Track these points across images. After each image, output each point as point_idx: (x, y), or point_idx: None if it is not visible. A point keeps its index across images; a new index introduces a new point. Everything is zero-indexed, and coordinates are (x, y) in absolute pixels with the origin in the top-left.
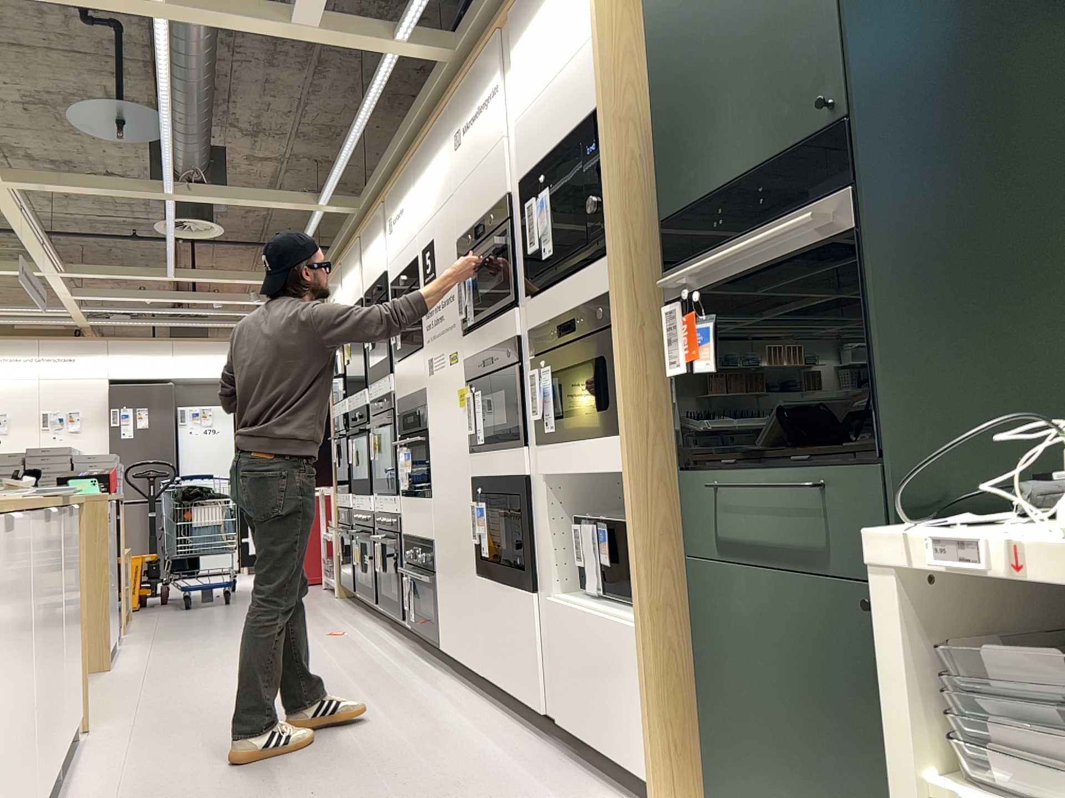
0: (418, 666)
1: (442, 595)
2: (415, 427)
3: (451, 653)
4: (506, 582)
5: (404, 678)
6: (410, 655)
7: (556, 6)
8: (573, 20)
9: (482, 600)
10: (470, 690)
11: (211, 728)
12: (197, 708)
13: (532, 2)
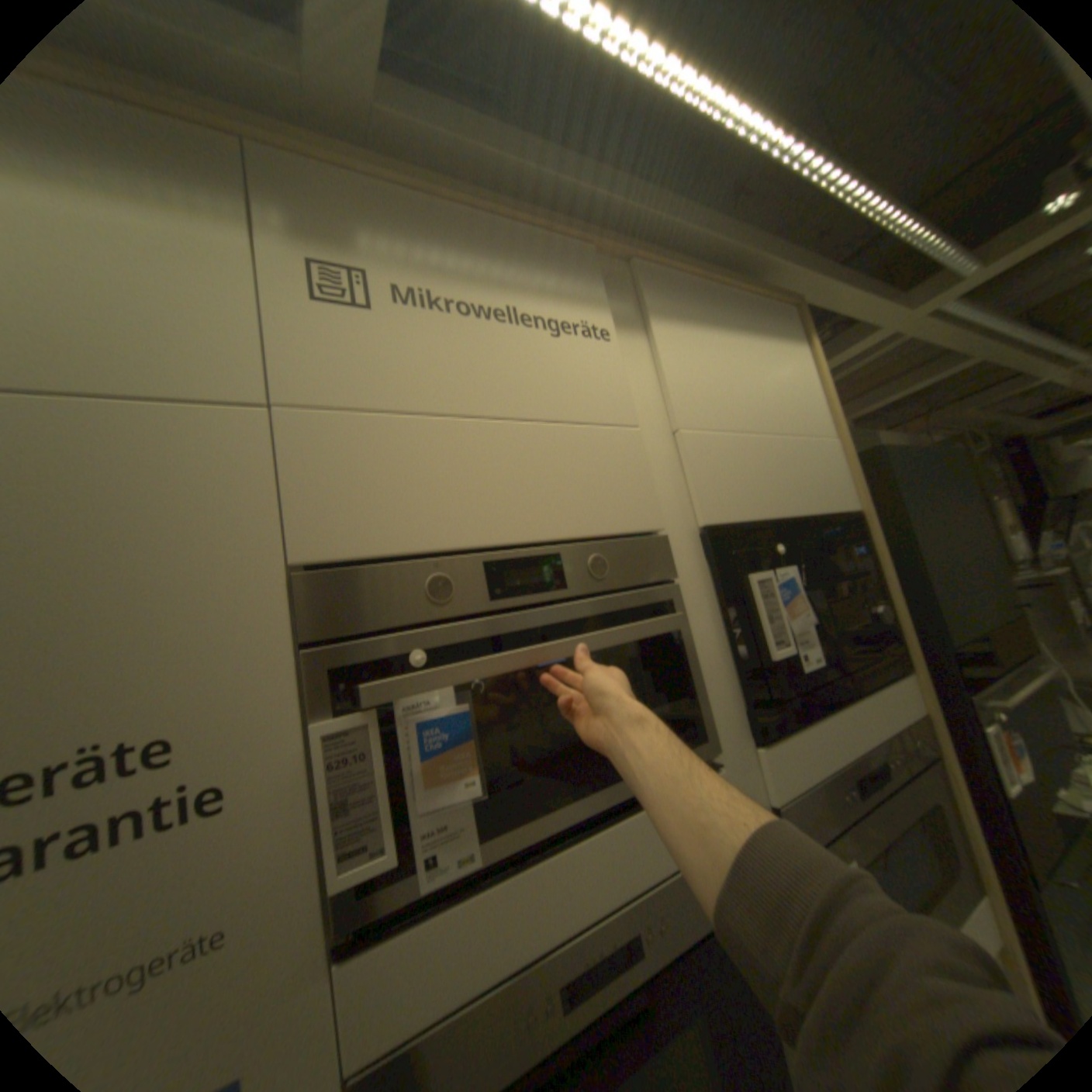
0: None
1: None
2: None
3: None
4: None
5: None
6: None
7: (761, 353)
8: (796, 393)
9: None
10: None
11: None
12: None
13: (707, 304)
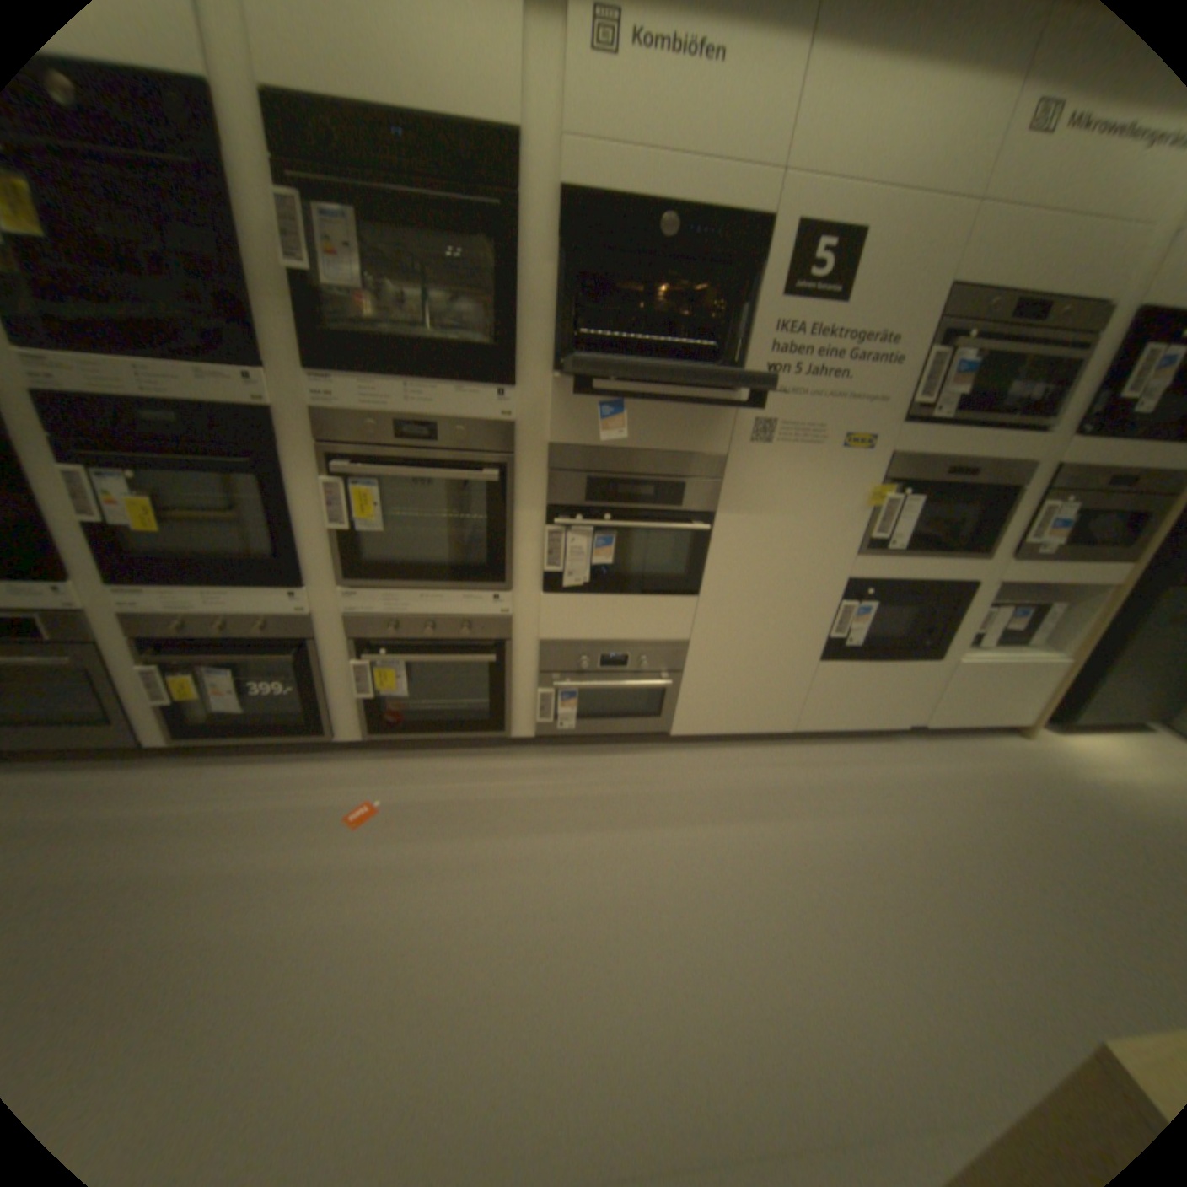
0: (634, 766)
1: (695, 689)
2: (663, 504)
3: (705, 732)
4: (887, 660)
5: (680, 784)
6: (576, 762)
7: None
8: None
9: (823, 679)
10: (747, 749)
11: (842, 1005)
12: (740, 1038)
13: None
